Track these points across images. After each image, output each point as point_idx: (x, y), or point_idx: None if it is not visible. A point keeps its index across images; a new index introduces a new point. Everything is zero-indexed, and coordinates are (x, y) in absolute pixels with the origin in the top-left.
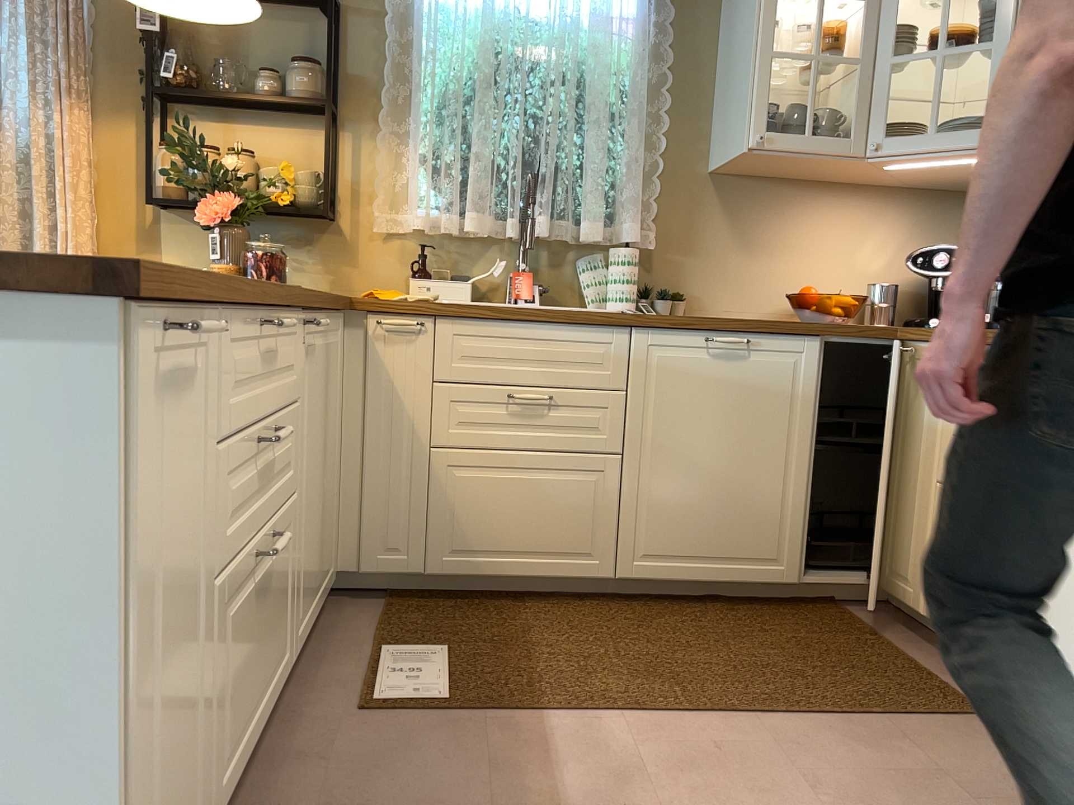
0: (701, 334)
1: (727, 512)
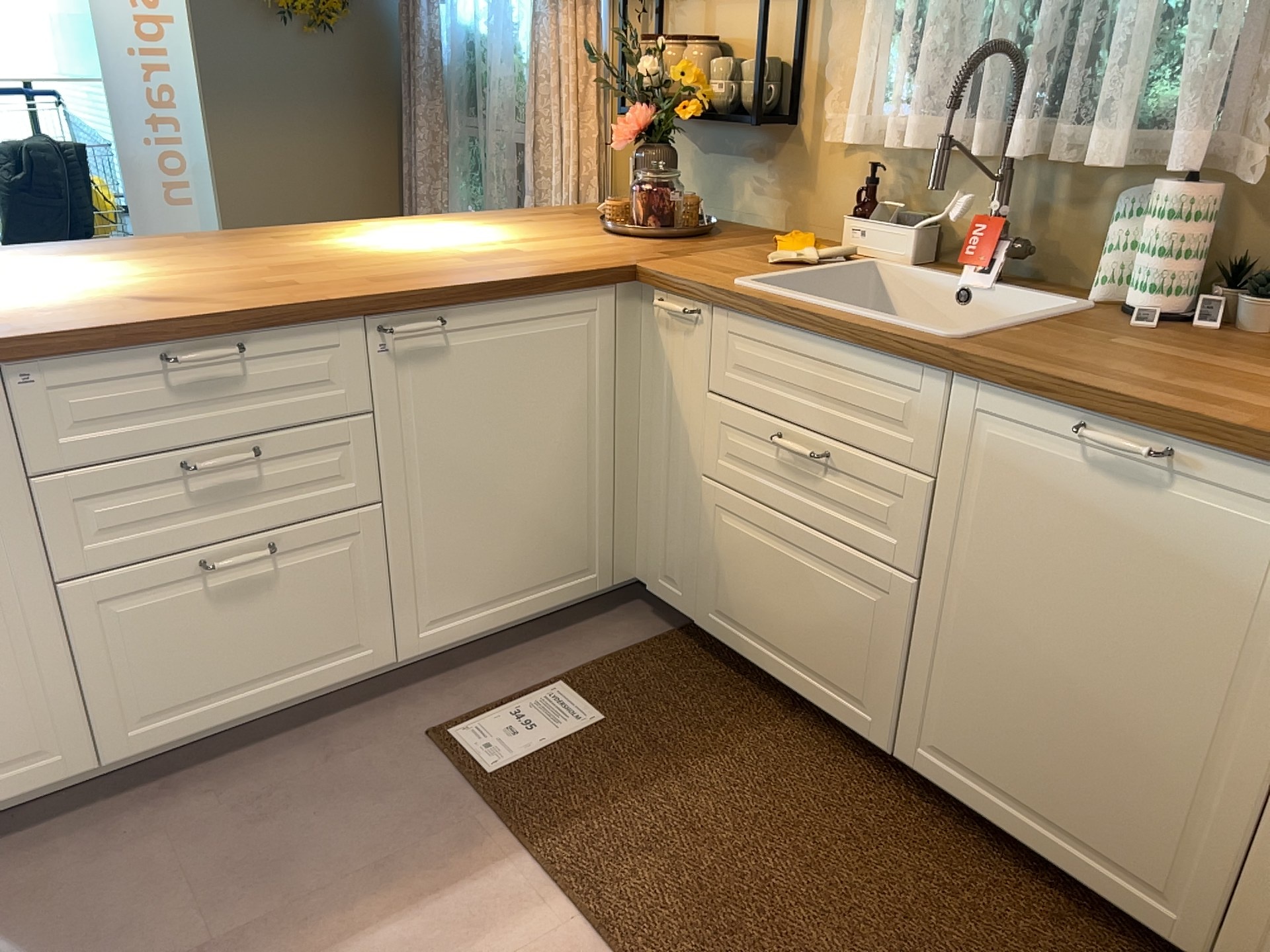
0: (1070, 415)
1: (1074, 756)
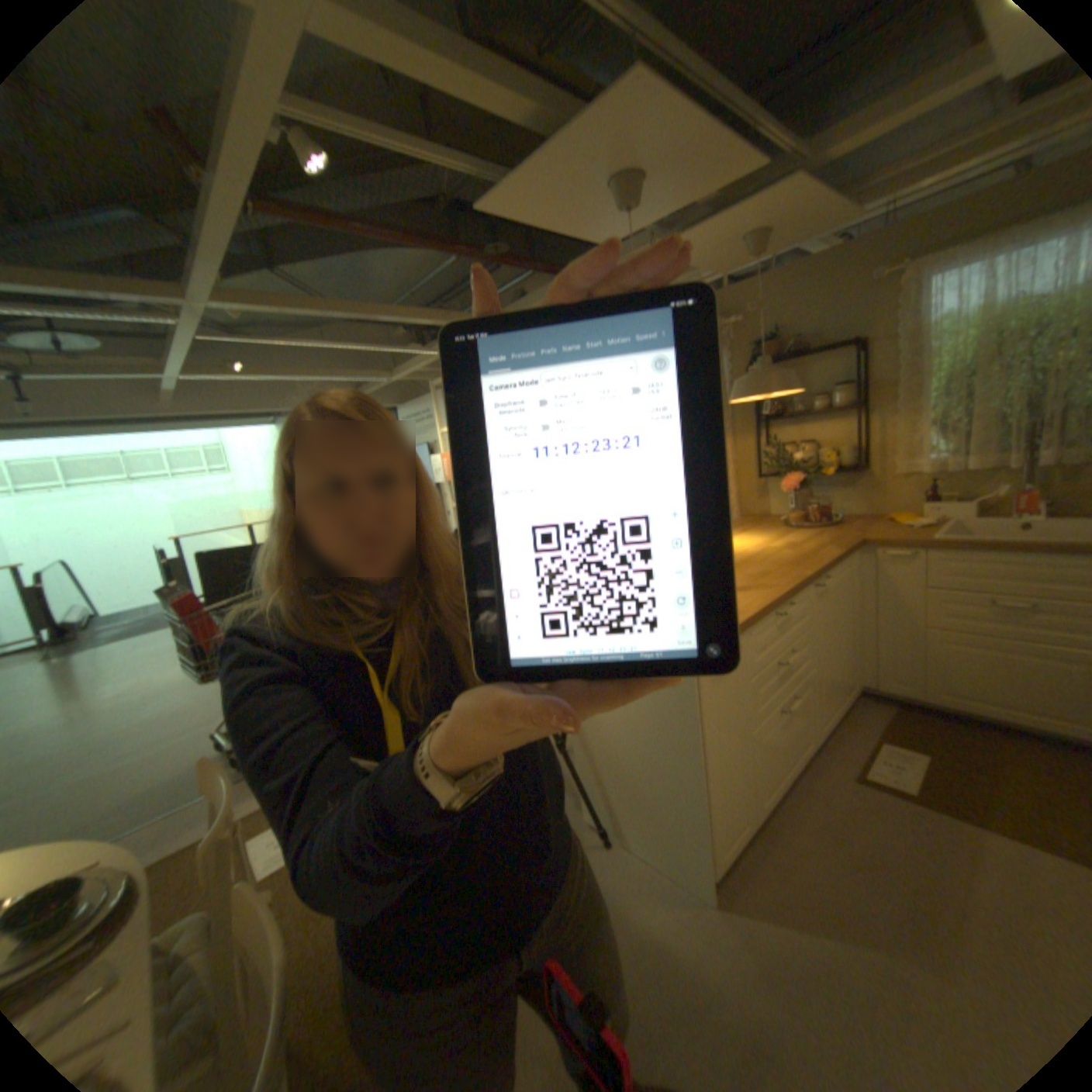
0: None
1: None
